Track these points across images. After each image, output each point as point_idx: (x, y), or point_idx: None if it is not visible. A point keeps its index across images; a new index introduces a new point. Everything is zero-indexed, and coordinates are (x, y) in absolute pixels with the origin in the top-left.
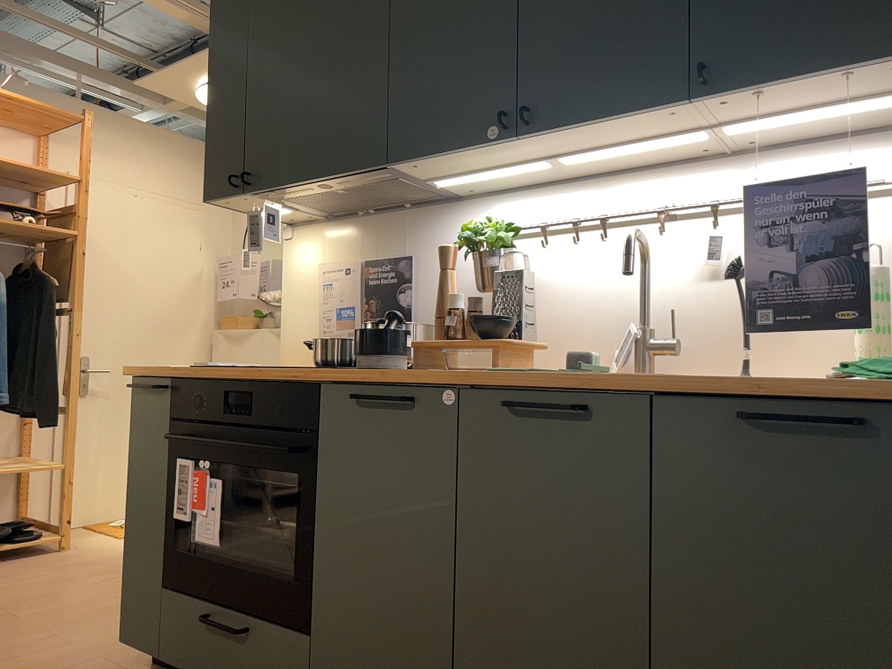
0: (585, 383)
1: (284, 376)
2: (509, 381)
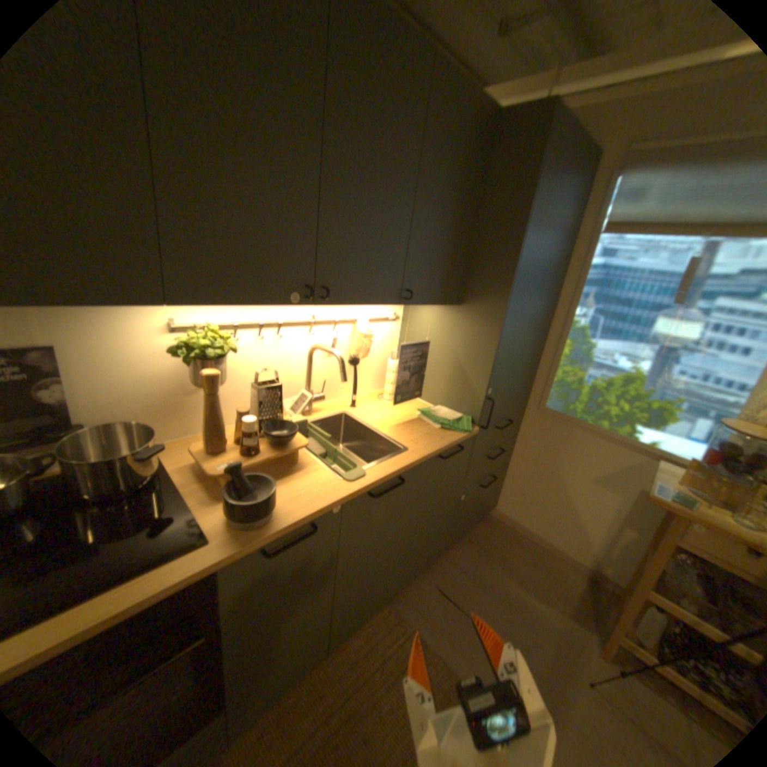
0: (402, 470)
1: (149, 593)
2: (374, 485)
